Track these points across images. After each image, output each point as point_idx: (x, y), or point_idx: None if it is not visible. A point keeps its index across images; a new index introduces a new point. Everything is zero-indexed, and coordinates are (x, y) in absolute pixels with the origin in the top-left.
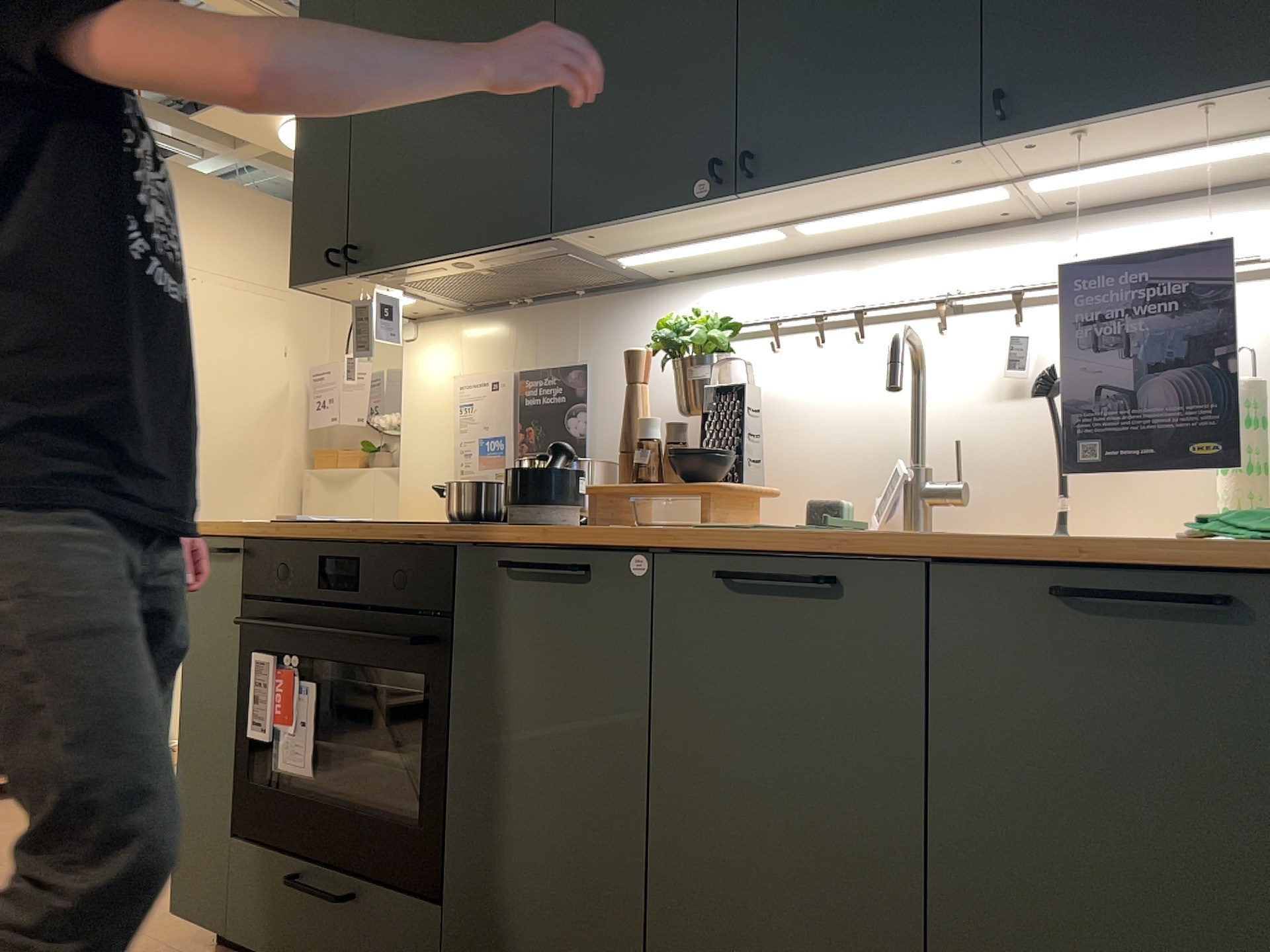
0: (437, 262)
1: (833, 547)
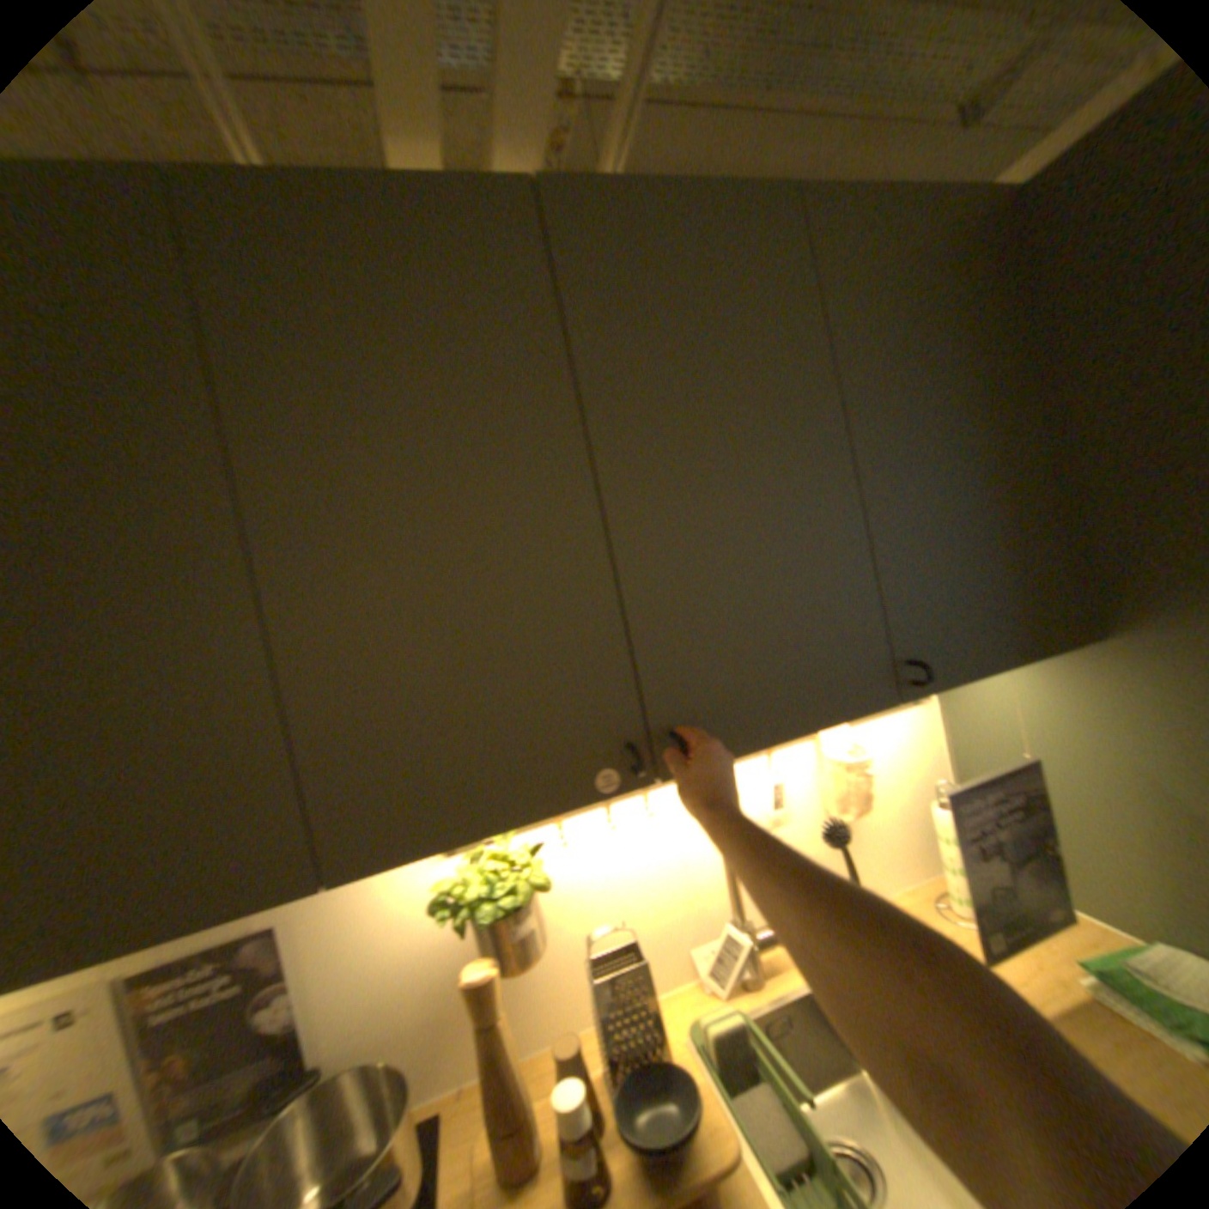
0: None
1: None
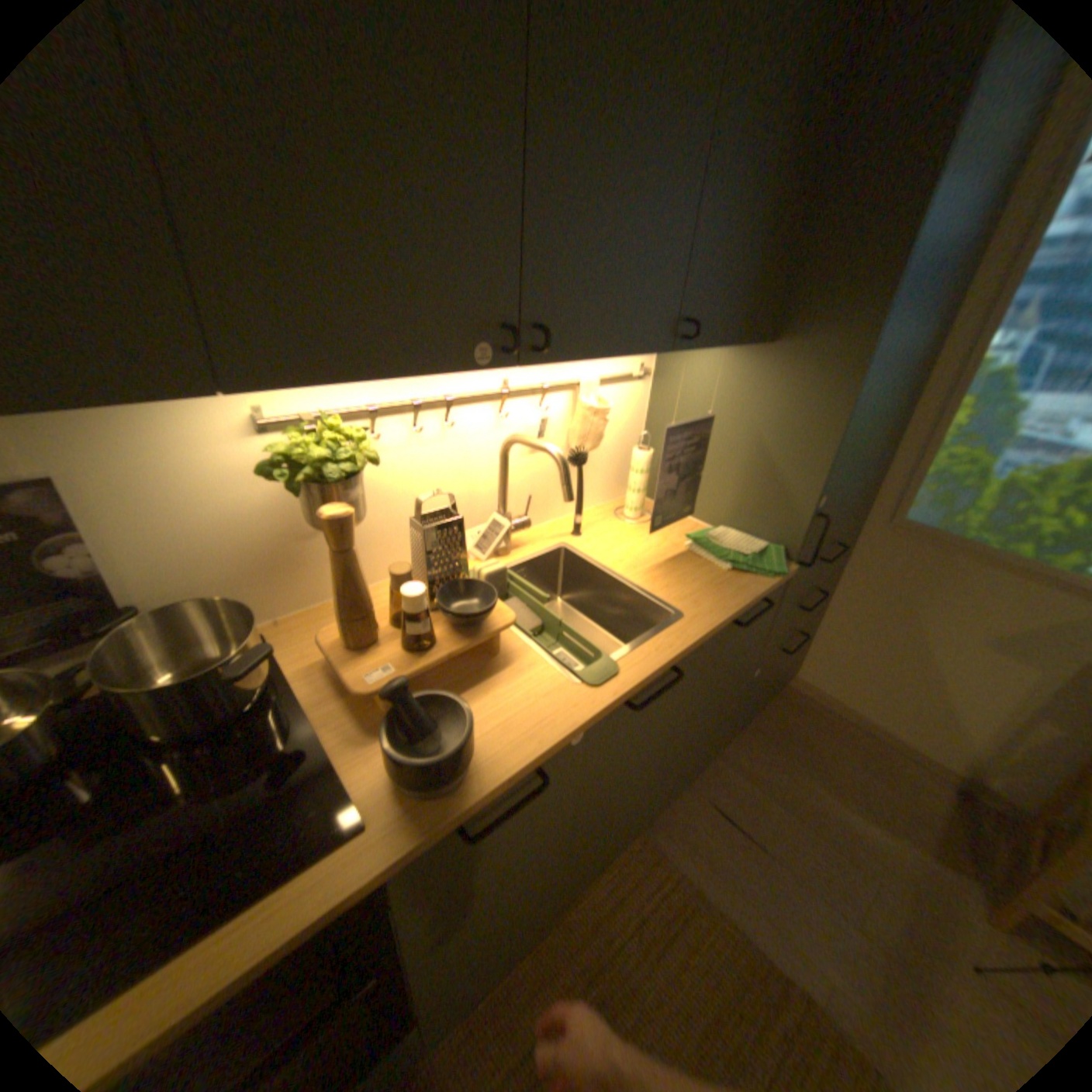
0: None
1: (680, 656)
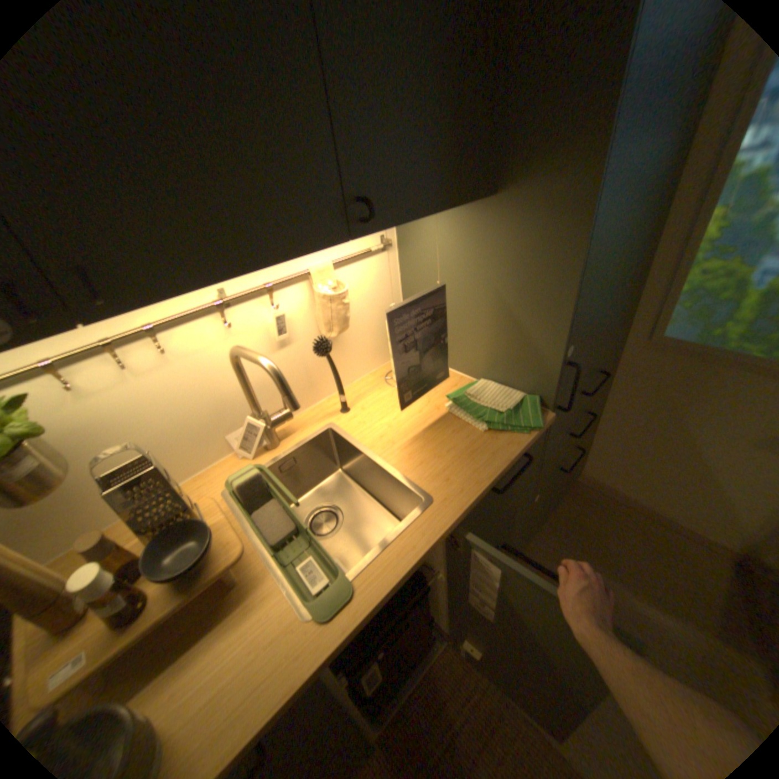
0: None
1: (425, 556)
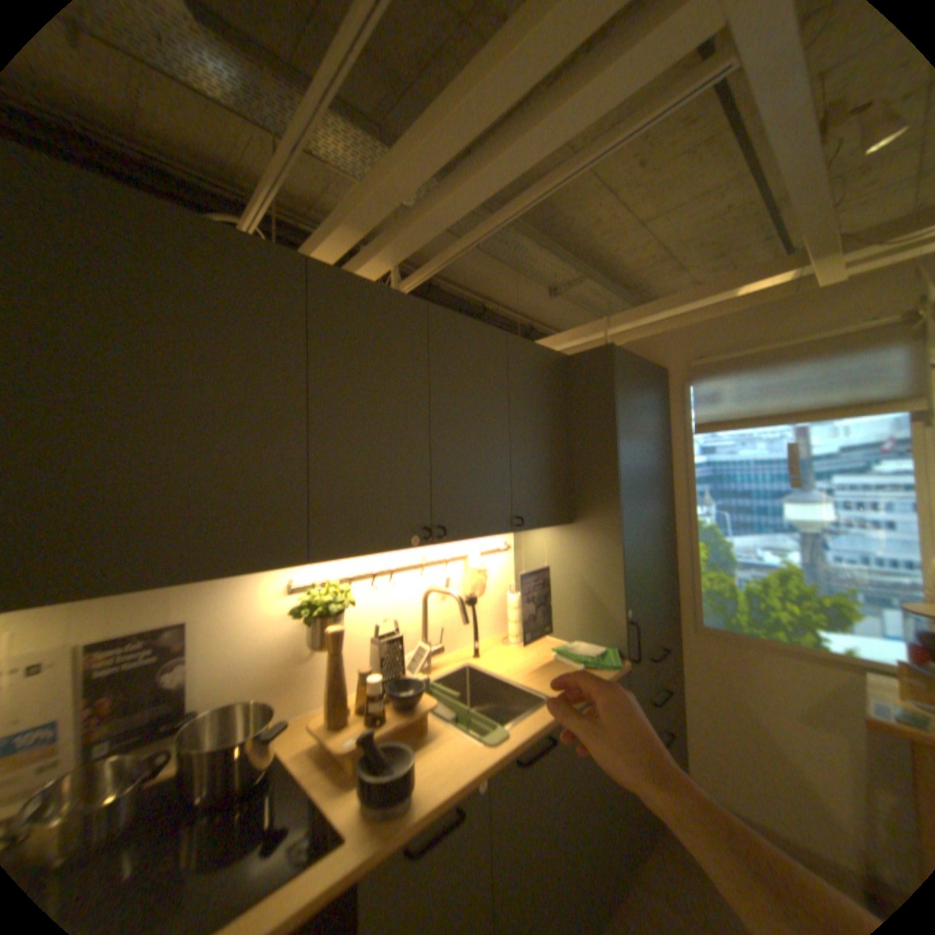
0: (136, 589)
1: (551, 725)
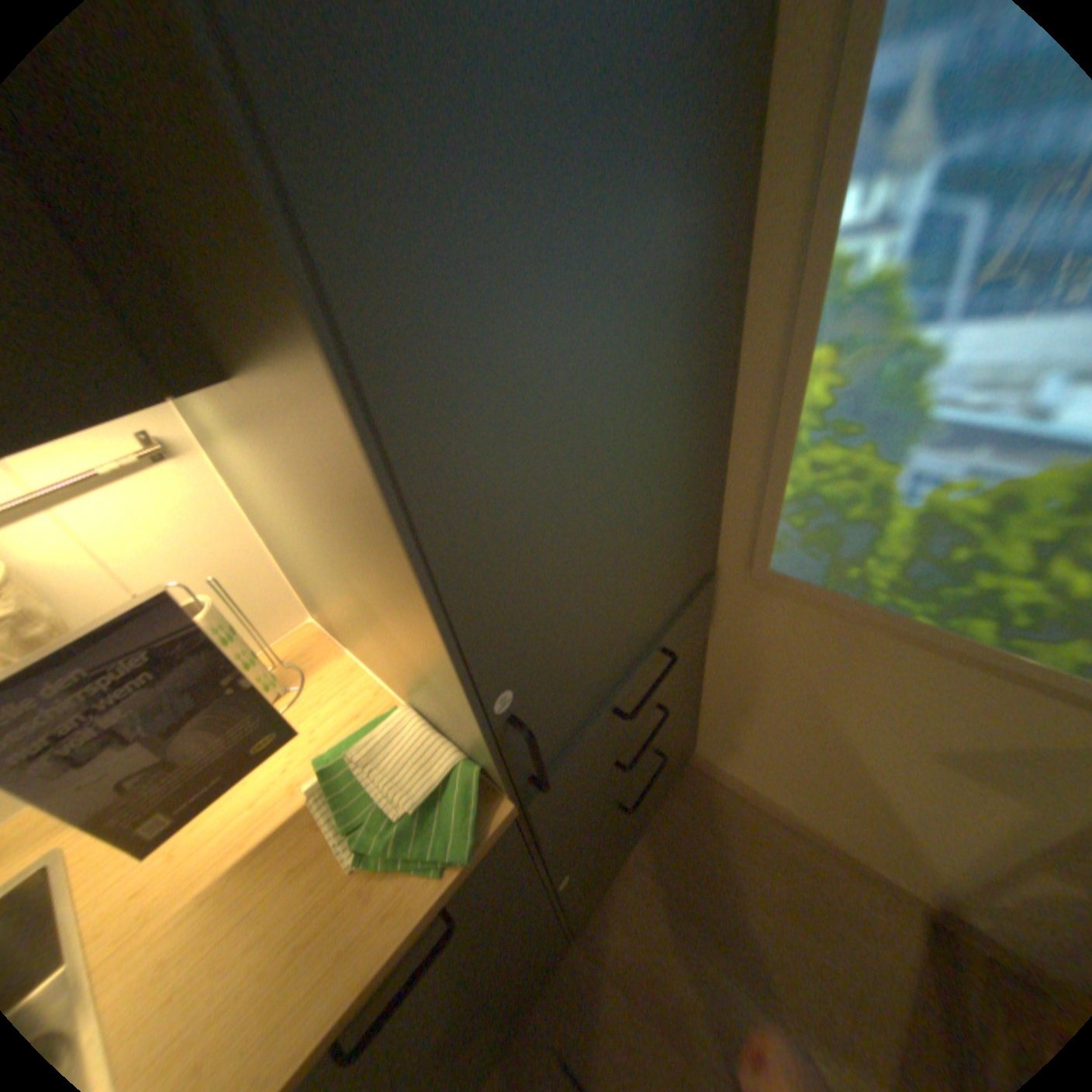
0: None
1: None
